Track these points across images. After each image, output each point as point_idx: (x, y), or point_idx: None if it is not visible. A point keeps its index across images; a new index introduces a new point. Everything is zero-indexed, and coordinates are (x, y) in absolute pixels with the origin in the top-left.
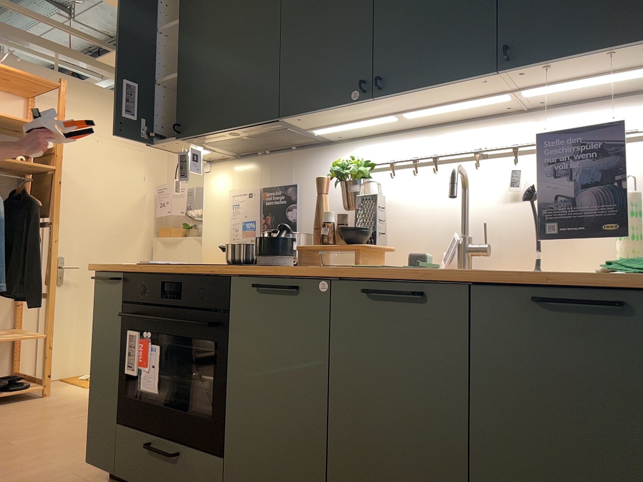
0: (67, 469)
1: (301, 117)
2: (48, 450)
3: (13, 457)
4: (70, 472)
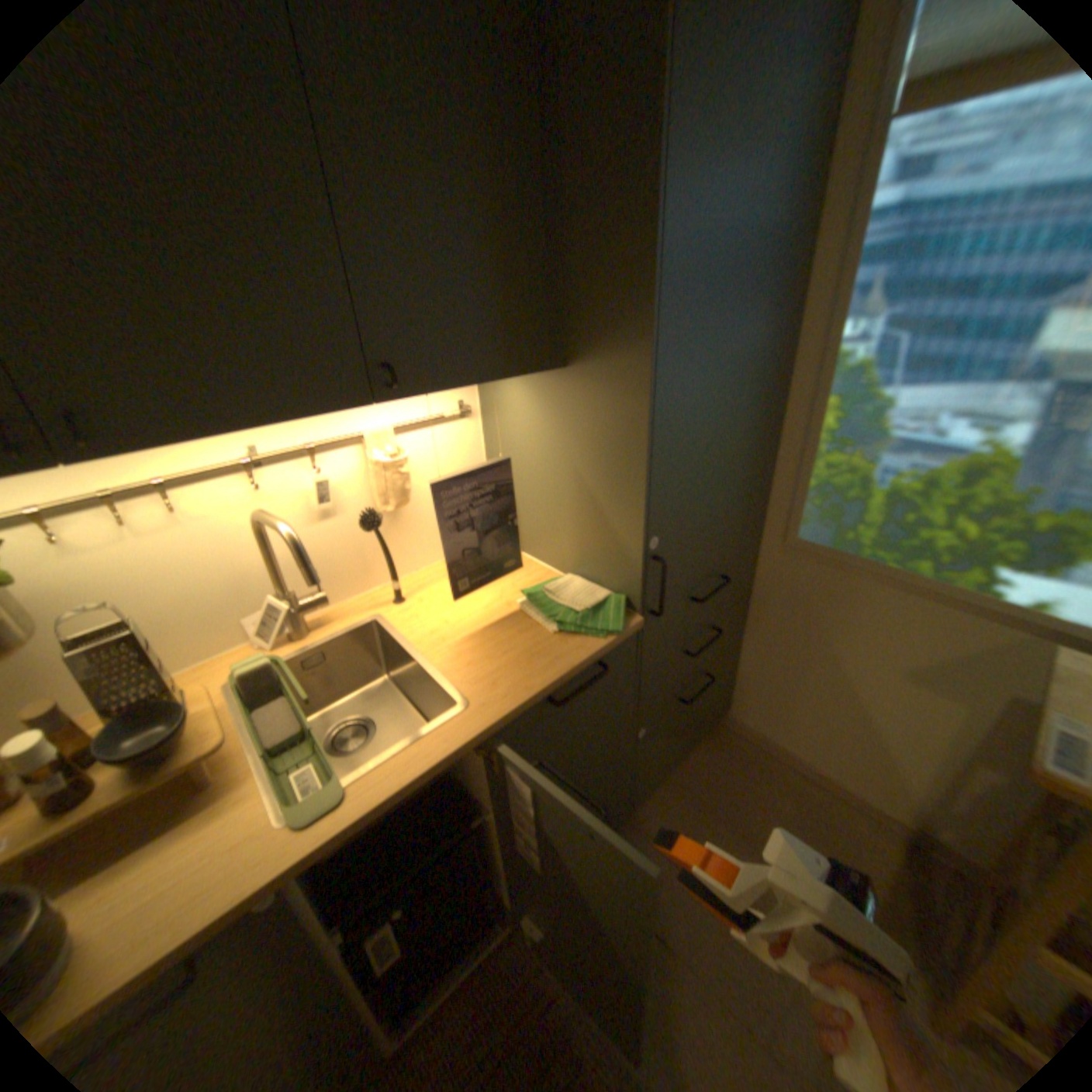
0: None
1: None
2: None
3: None
4: None
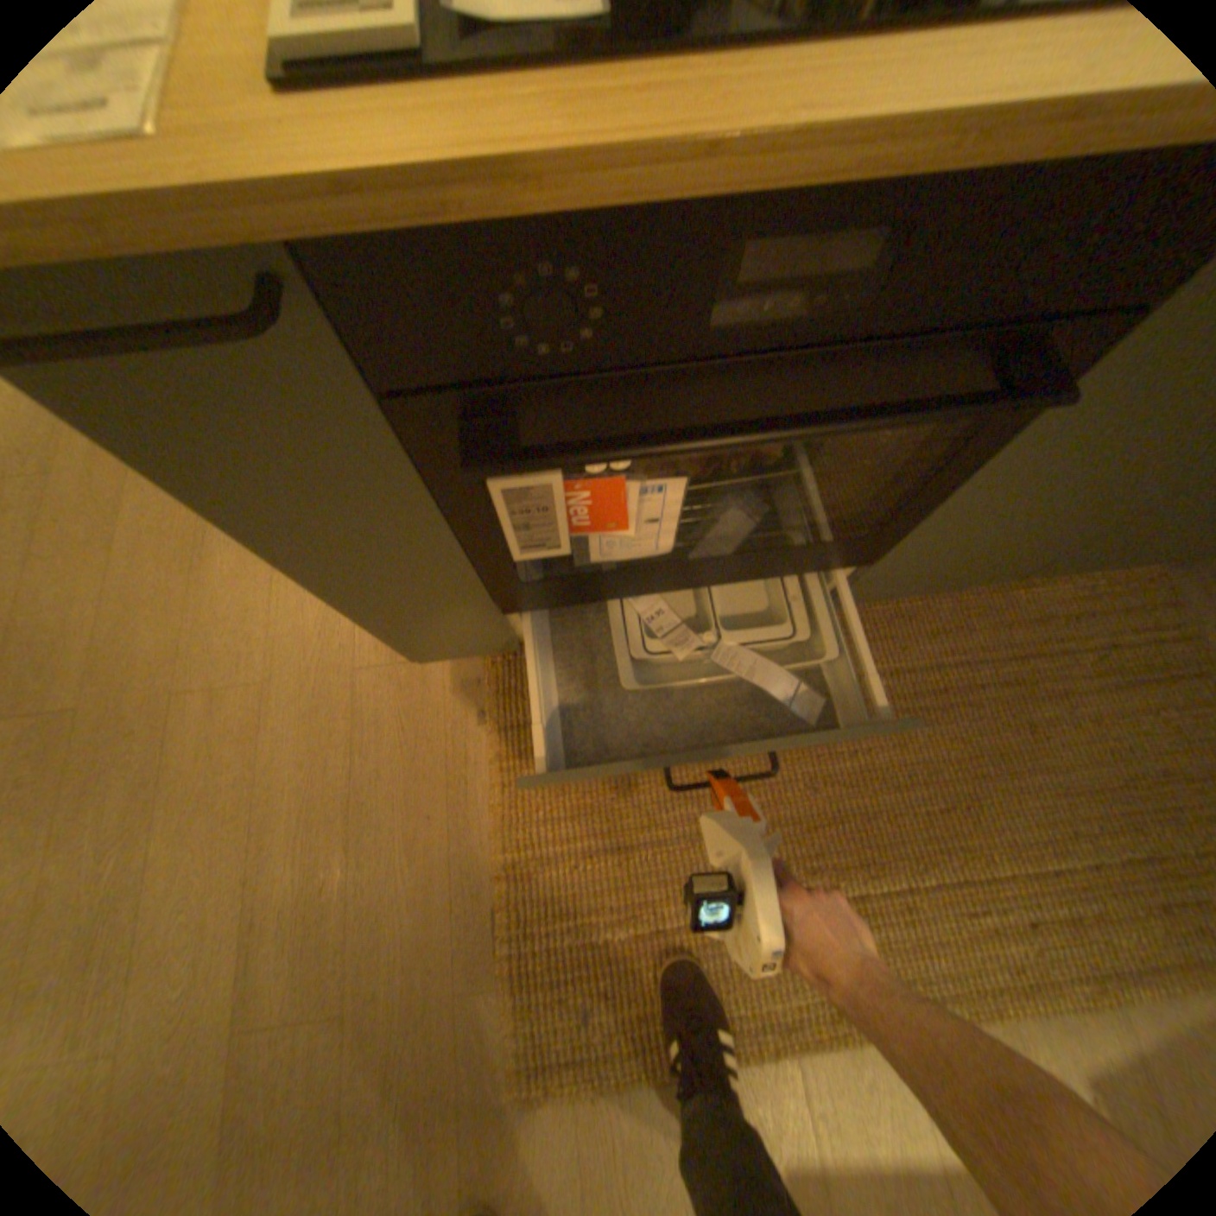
0: (316, 666)
1: None
2: (178, 657)
3: (151, 728)
4: (339, 668)
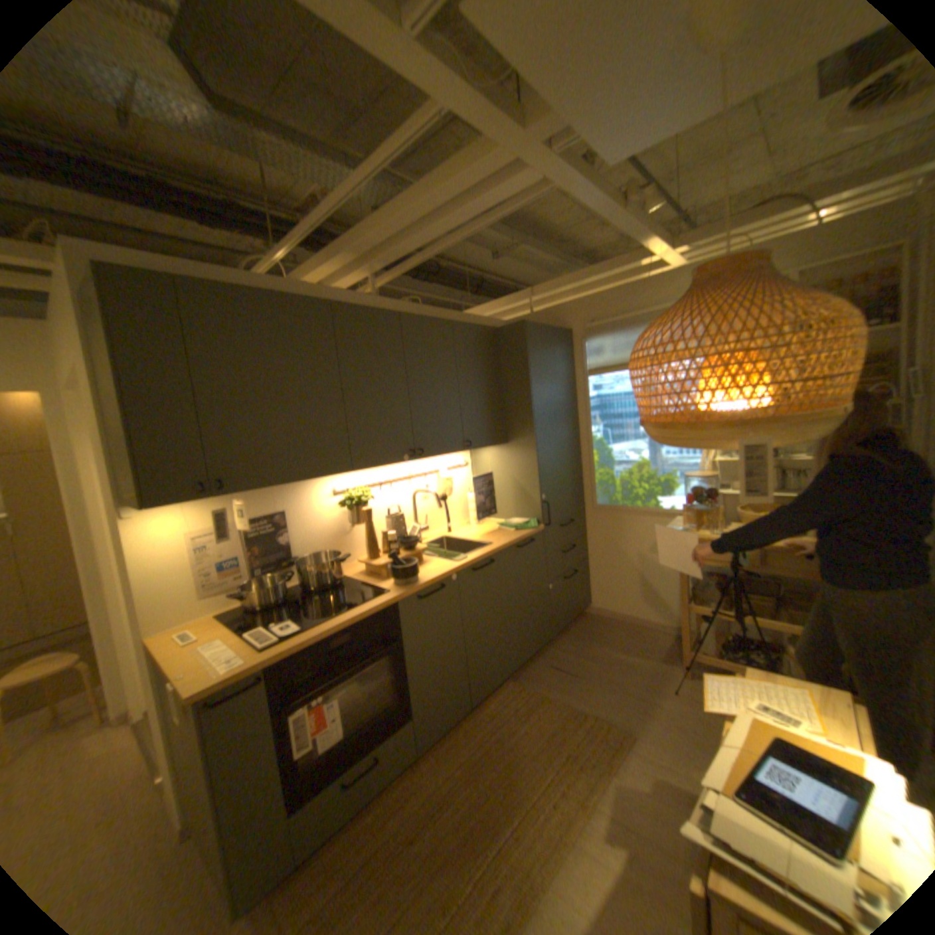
0: None
1: (359, 470)
2: None
3: None
4: None
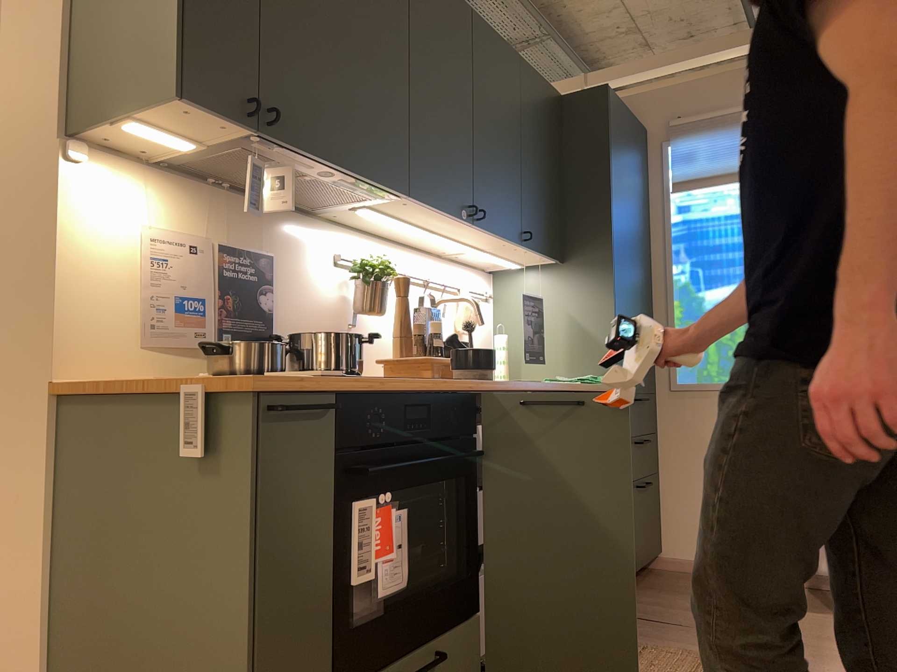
0: None
1: (410, 203)
2: None
3: None
4: None
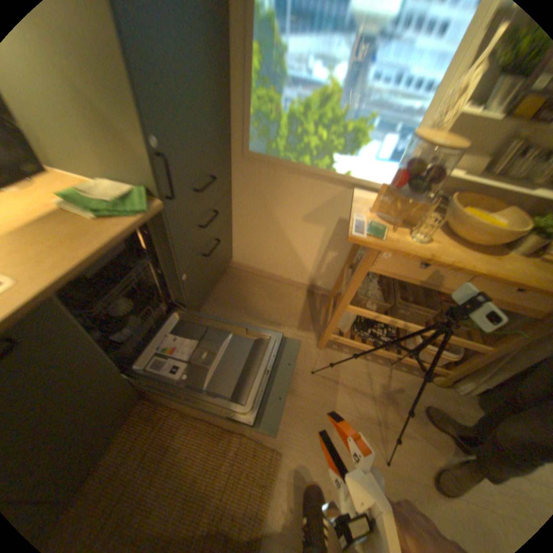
0: None
1: None
2: None
3: None
4: None
